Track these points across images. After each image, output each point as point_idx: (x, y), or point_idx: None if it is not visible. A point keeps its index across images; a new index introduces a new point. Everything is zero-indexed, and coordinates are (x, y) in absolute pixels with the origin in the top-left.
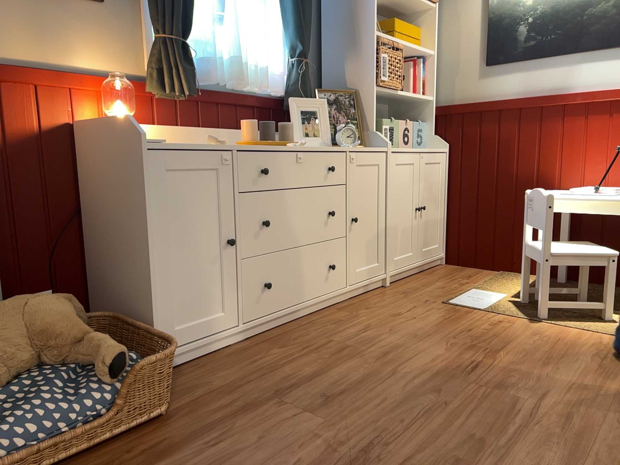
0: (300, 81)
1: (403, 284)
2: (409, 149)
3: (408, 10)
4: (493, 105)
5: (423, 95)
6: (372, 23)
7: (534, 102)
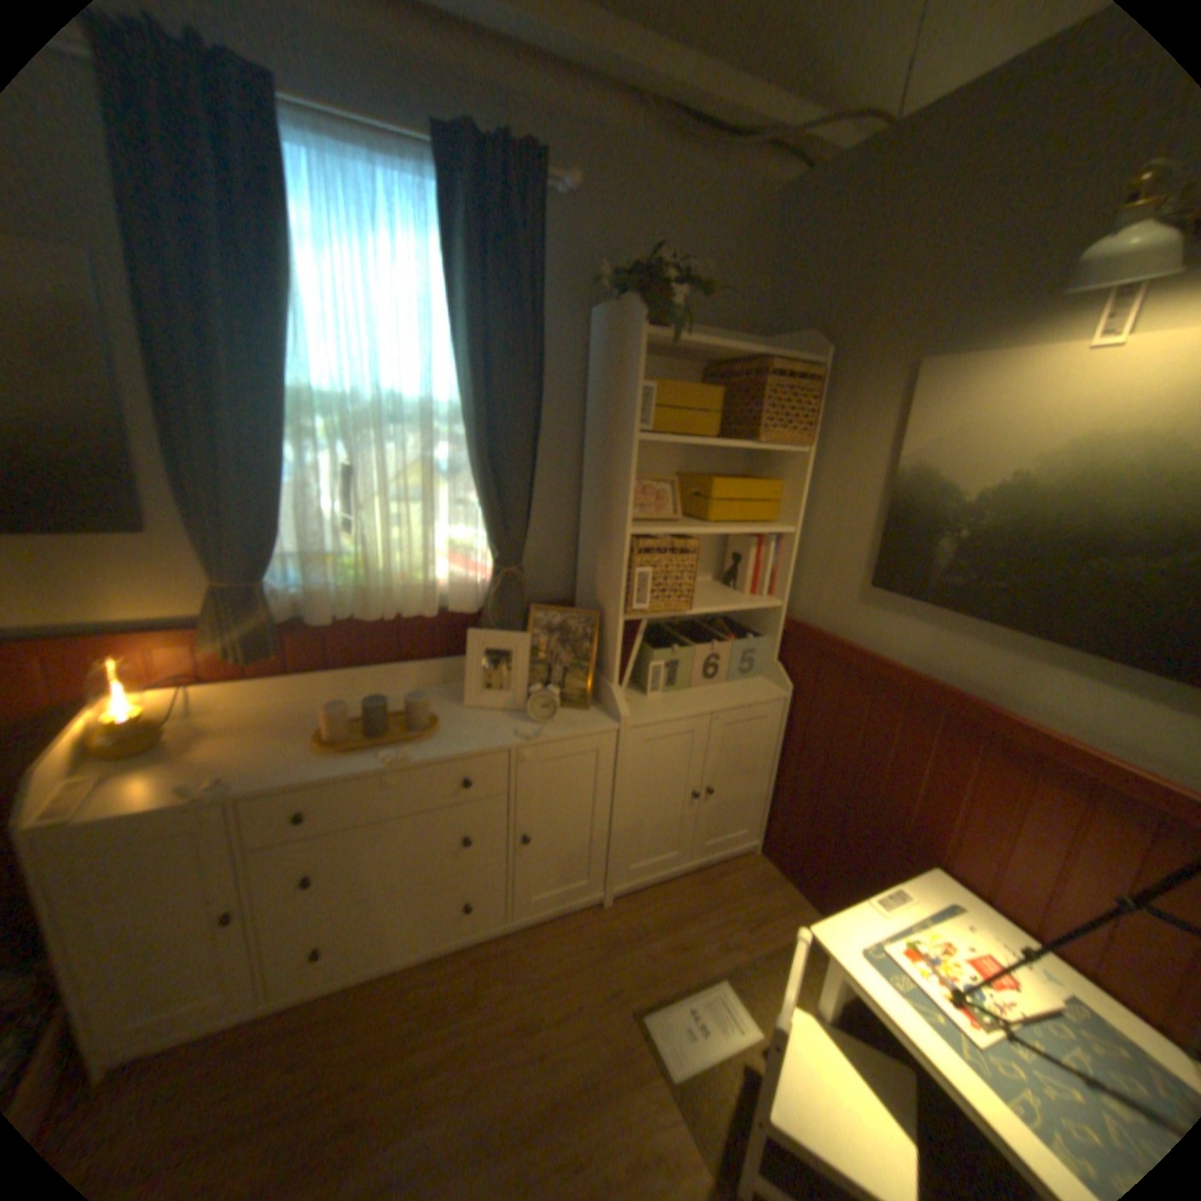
0: (494, 603)
1: (639, 909)
2: (702, 699)
3: (763, 450)
4: (868, 664)
5: (767, 595)
6: (624, 518)
7: (940, 698)
